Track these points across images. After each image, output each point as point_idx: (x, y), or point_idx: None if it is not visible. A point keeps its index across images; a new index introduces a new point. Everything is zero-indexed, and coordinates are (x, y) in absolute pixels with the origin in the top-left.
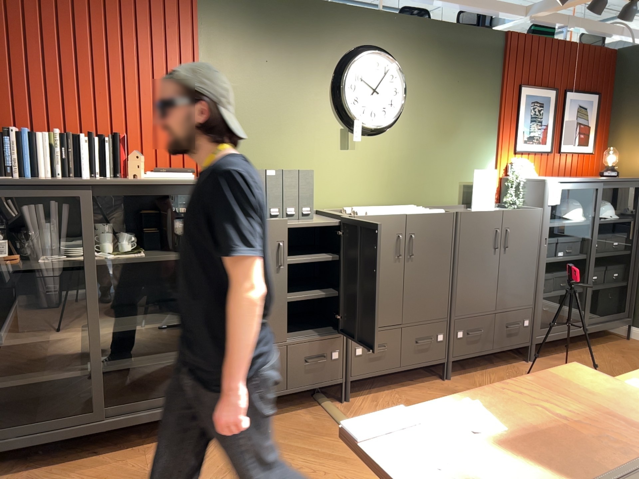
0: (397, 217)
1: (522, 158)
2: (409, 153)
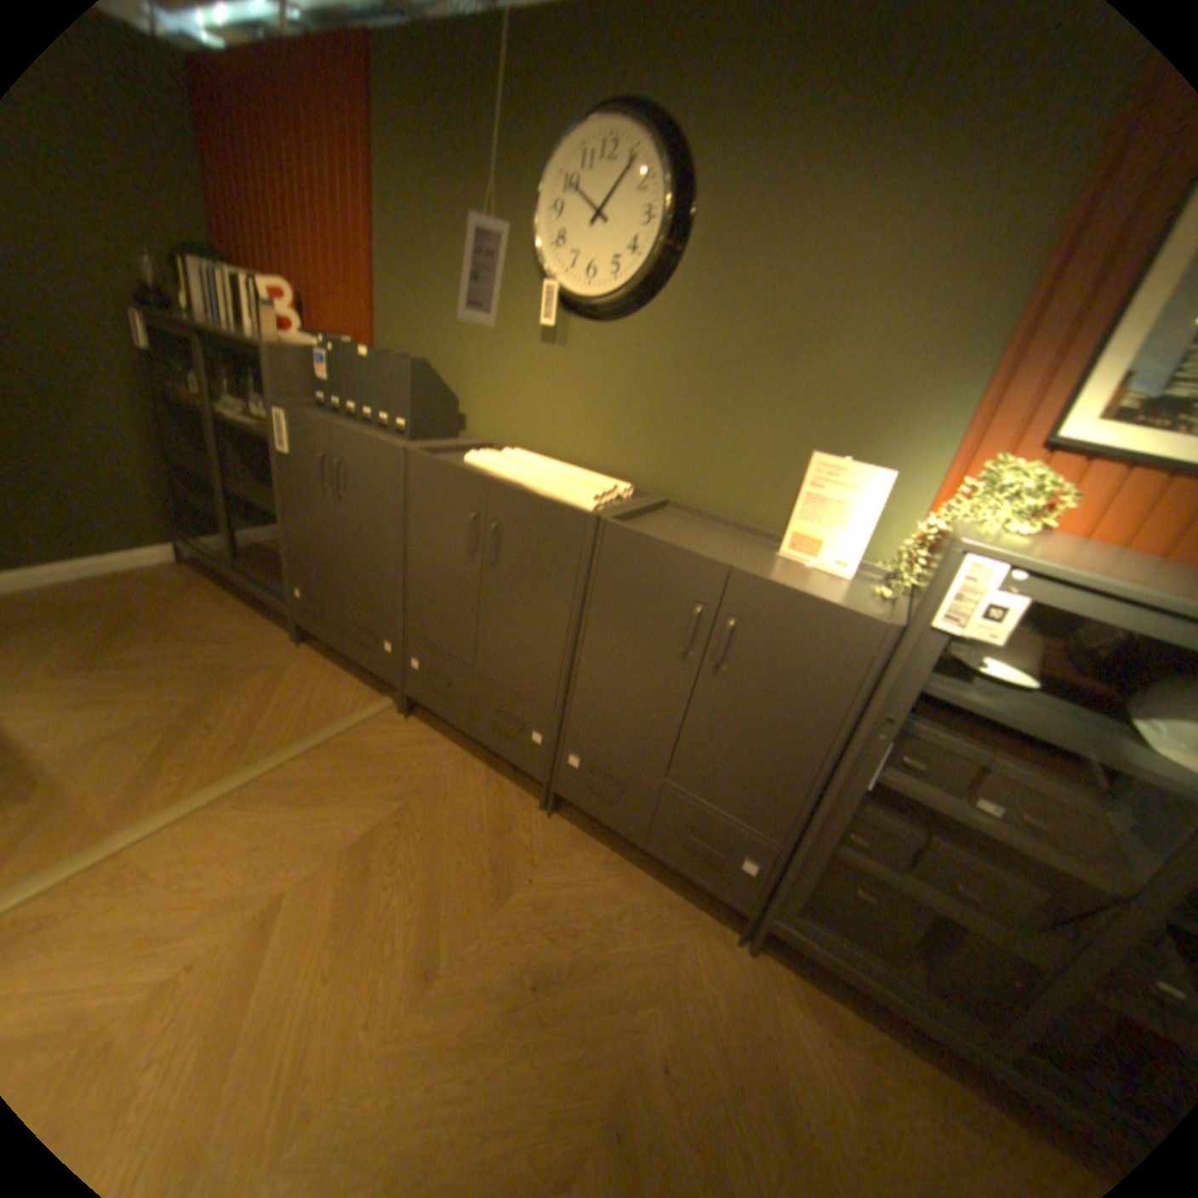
0: (473, 477)
1: (1041, 464)
2: (676, 375)
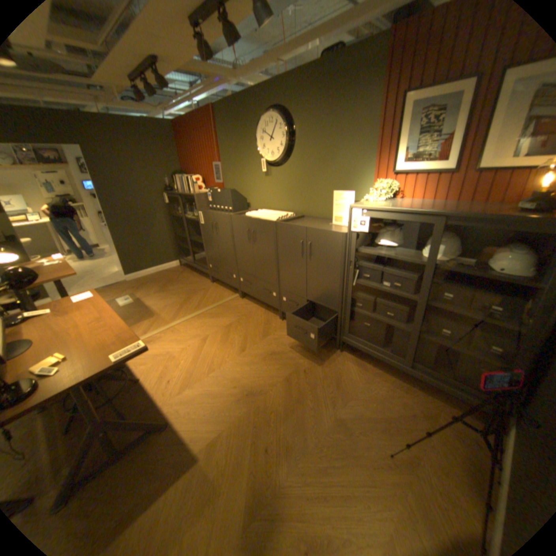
0: (246, 219)
1: (390, 180)
2: (300, 177)
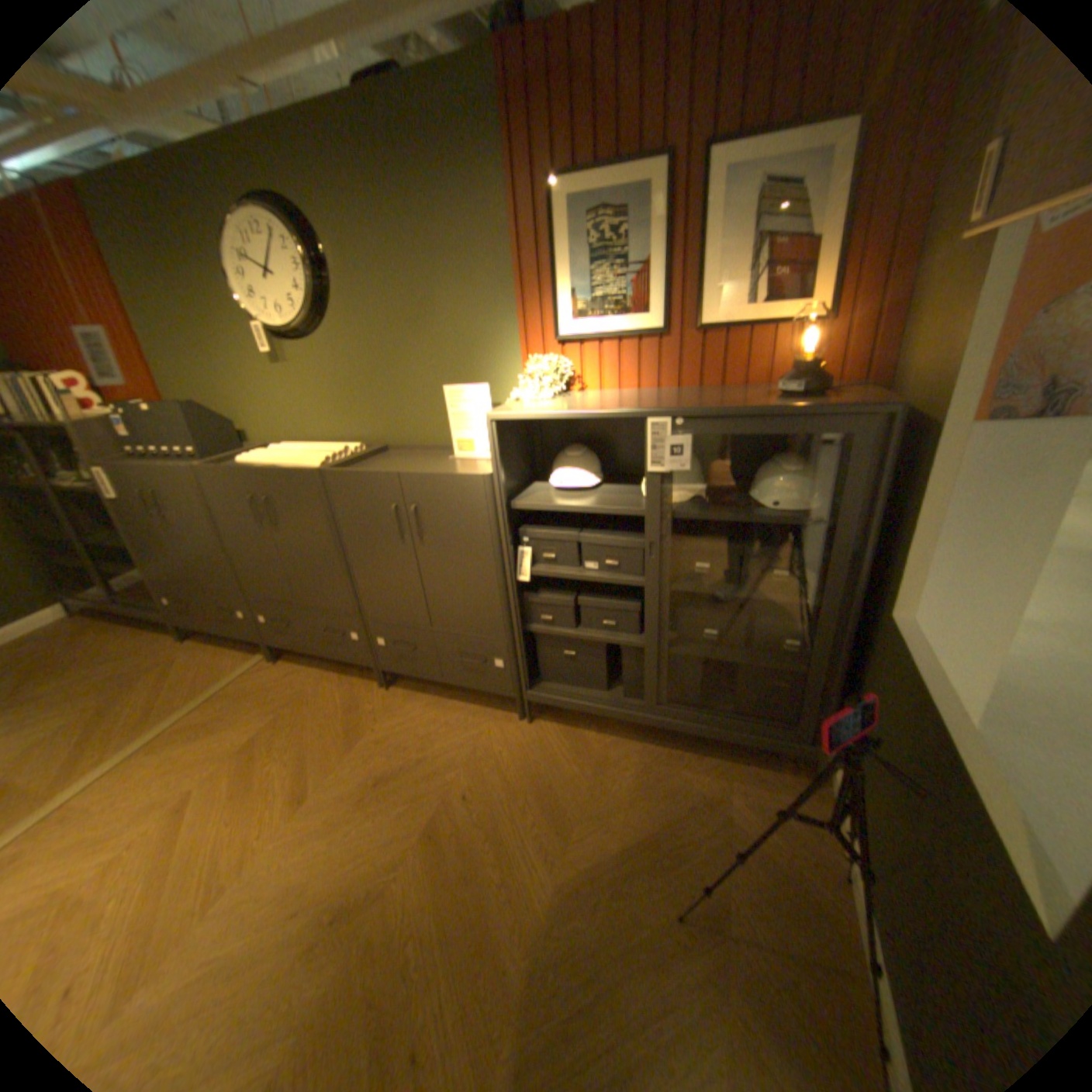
0: (240, 471)
1: (553, 356)
2: (360, 362)
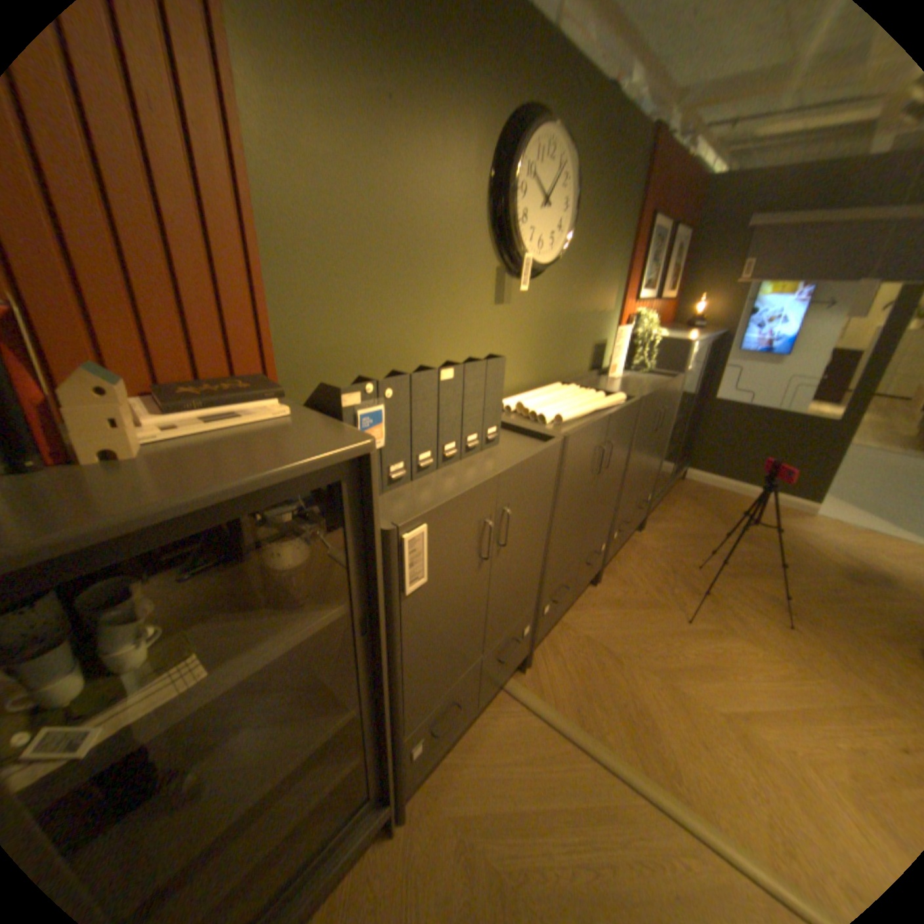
0: (603, 421)
1: (645, 308)
2: (560, 306)
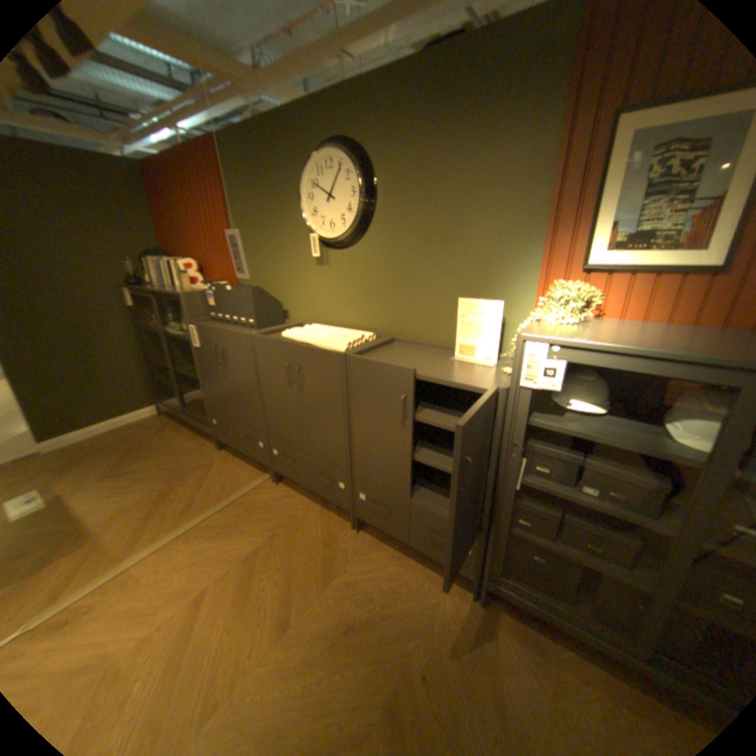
0: (283, 344)
1: (579, 283)
2: (385, 270)
